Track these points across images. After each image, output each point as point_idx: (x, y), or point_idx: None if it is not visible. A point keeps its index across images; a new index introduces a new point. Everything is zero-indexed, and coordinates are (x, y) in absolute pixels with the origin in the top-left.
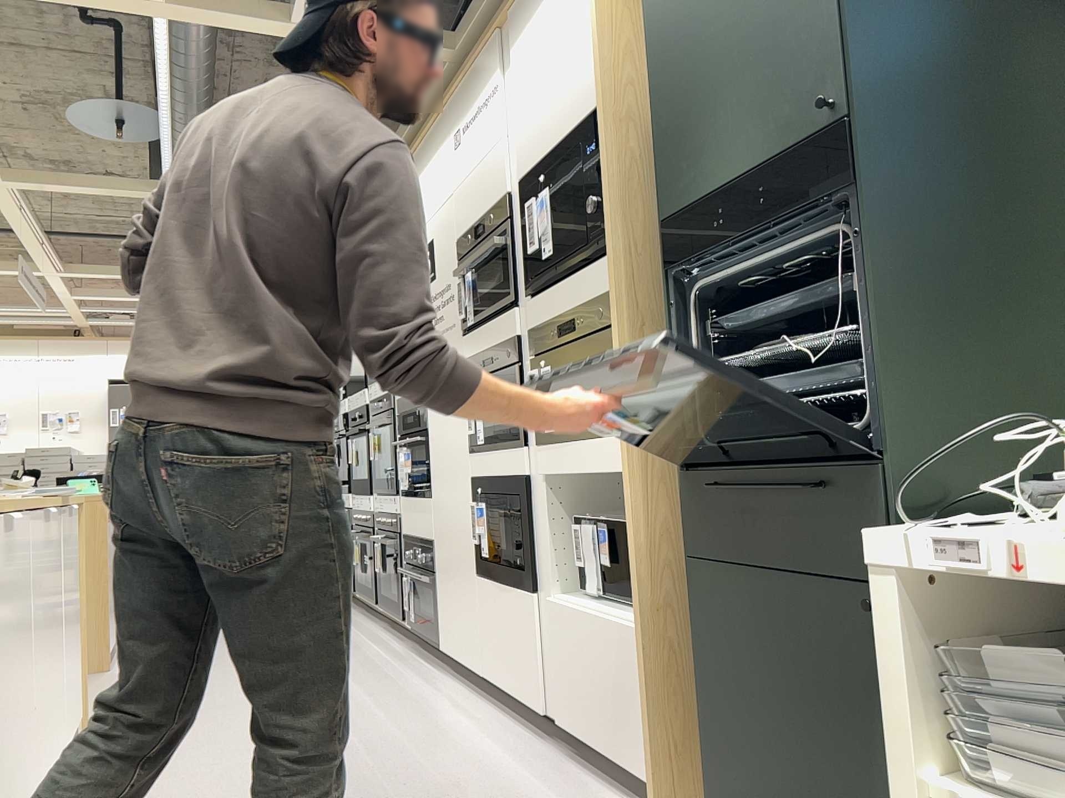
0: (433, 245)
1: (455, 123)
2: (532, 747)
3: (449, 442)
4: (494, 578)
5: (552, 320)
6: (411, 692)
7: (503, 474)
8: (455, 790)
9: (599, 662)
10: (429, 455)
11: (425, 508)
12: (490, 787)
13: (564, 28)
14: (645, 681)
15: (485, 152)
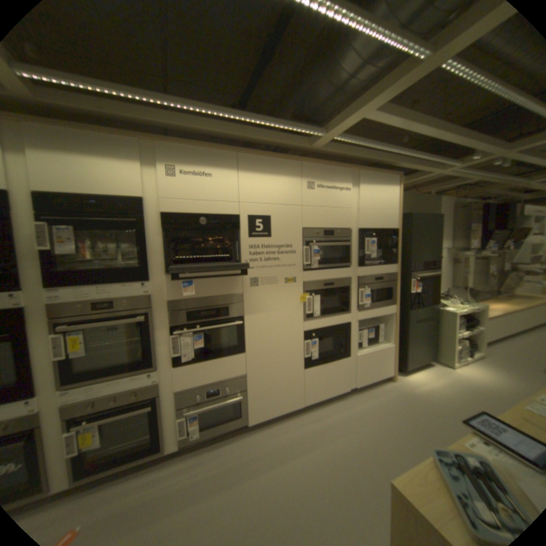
0: (270, 220)
1: (308, 177)
2: (350, 402)
3: (278, 319)
4: (321, 364)
5: (369, 275)
6: (285, 443)
7: (333, 324)
8: (390, 415)
9: (378, 360)
10: (245, 330)
11: (232, 361)
12: (384, 408)
13: (387, 199)
14: (393, 356)
15: (336, 206)
